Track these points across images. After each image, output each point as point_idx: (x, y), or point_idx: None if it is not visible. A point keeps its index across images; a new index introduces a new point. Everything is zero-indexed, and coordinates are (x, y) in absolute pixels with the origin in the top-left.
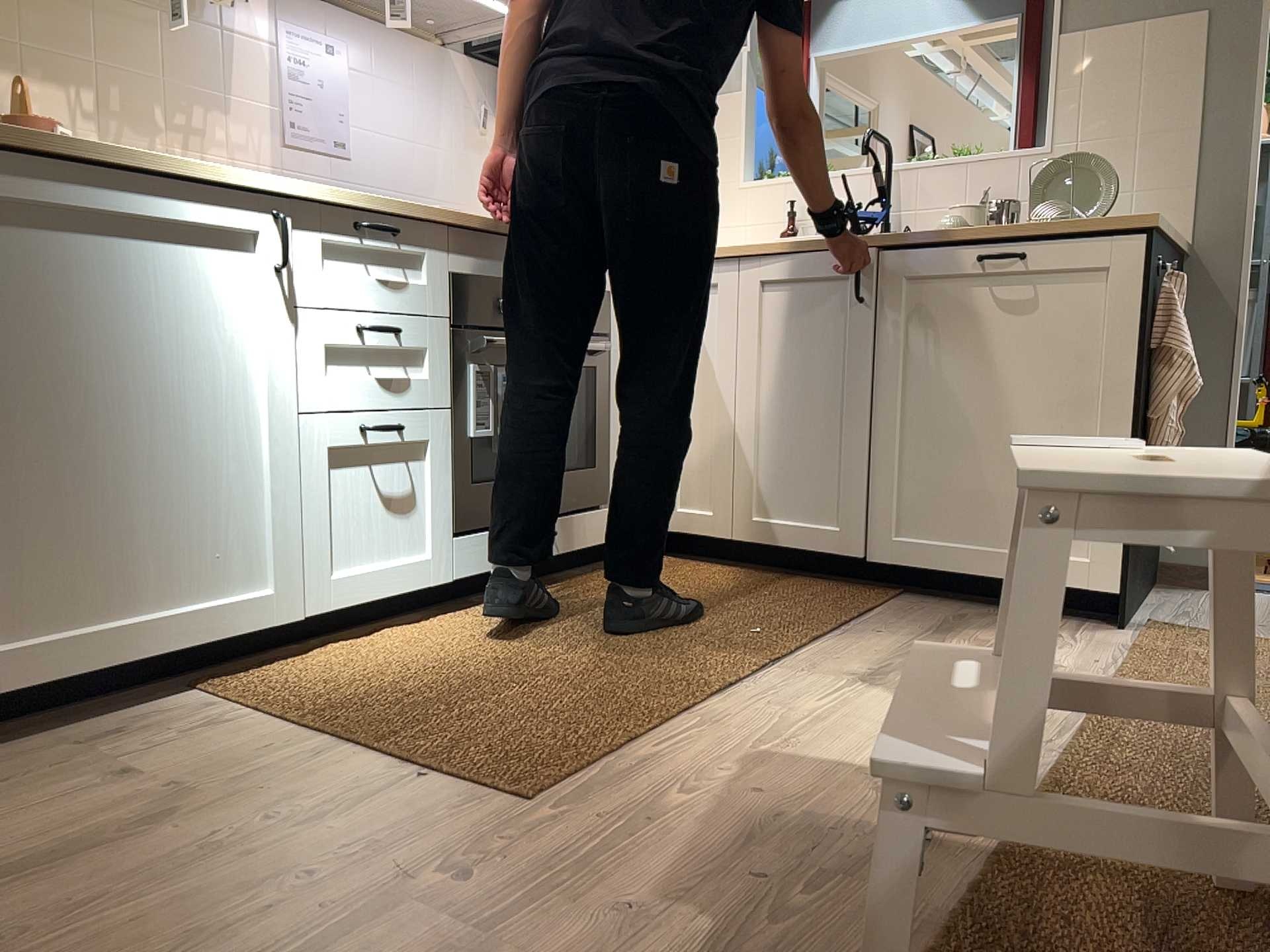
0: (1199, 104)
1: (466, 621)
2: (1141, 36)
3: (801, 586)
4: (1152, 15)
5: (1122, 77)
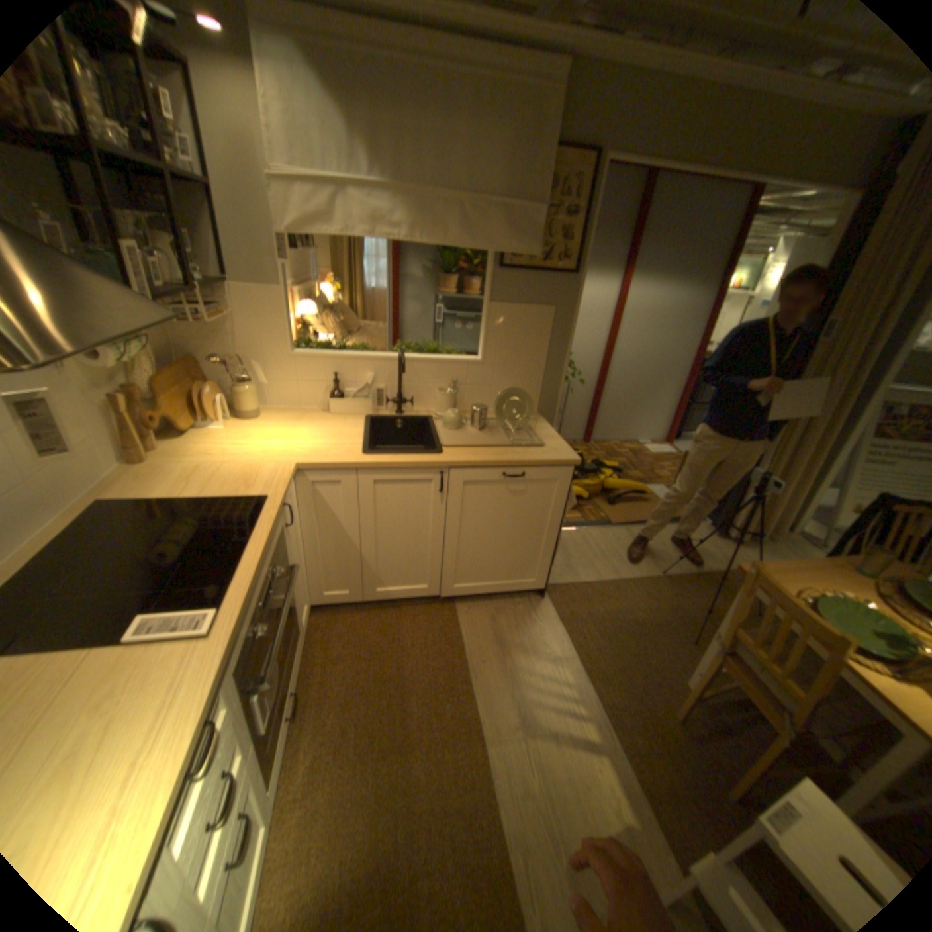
0: (547, 349)
1: (292, 822)
2: (528, 310)
3: (410, 618)
4: (534, 300)
5: (518, 329)
